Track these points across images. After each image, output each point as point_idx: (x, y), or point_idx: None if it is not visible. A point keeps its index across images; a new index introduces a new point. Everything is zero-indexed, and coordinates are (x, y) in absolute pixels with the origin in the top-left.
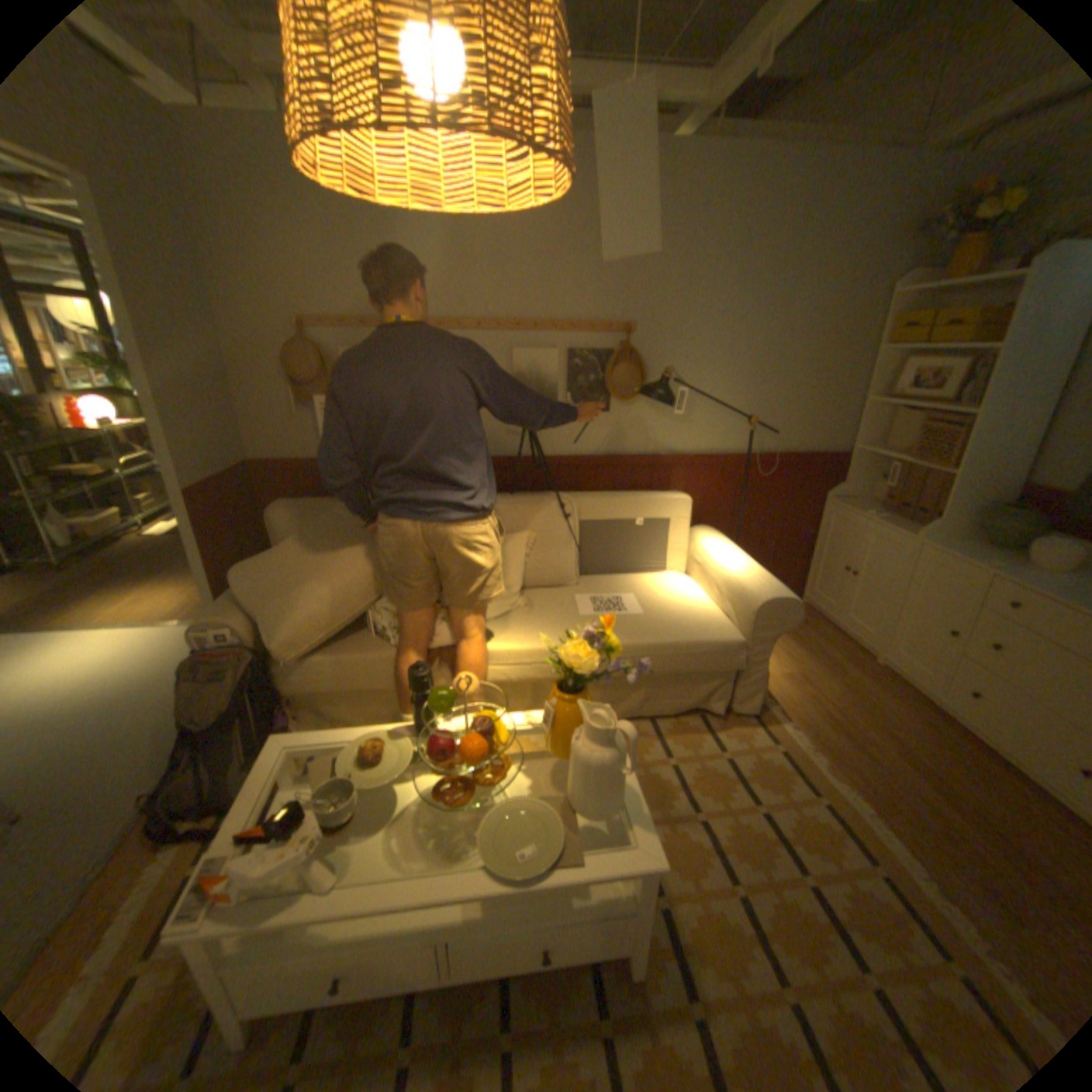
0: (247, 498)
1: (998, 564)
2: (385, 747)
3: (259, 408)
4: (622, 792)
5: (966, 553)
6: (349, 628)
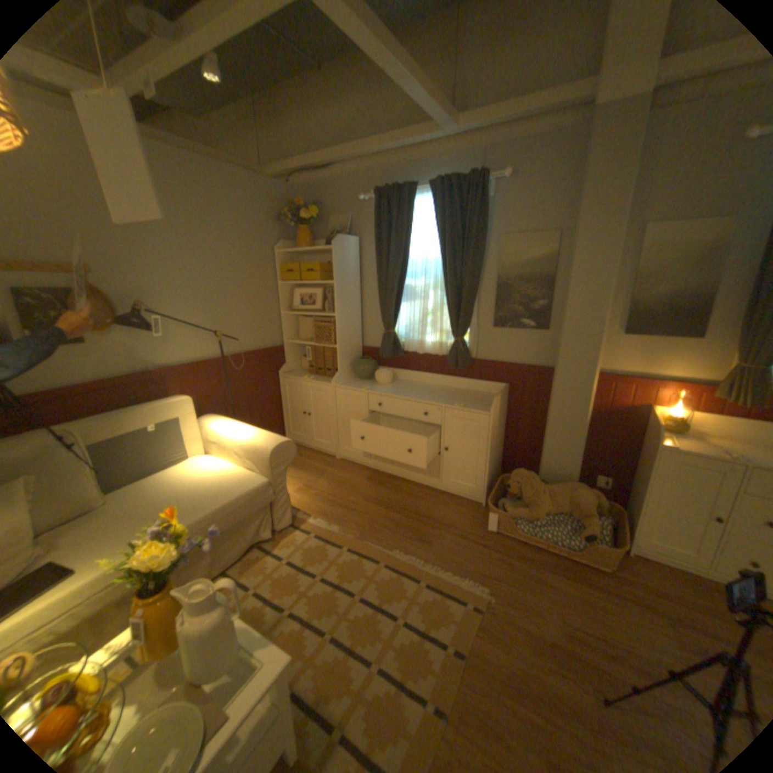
0: None
1: (367, 387)
2: None
3: None
4: (232, 637)
5: (354, 386)
6: None
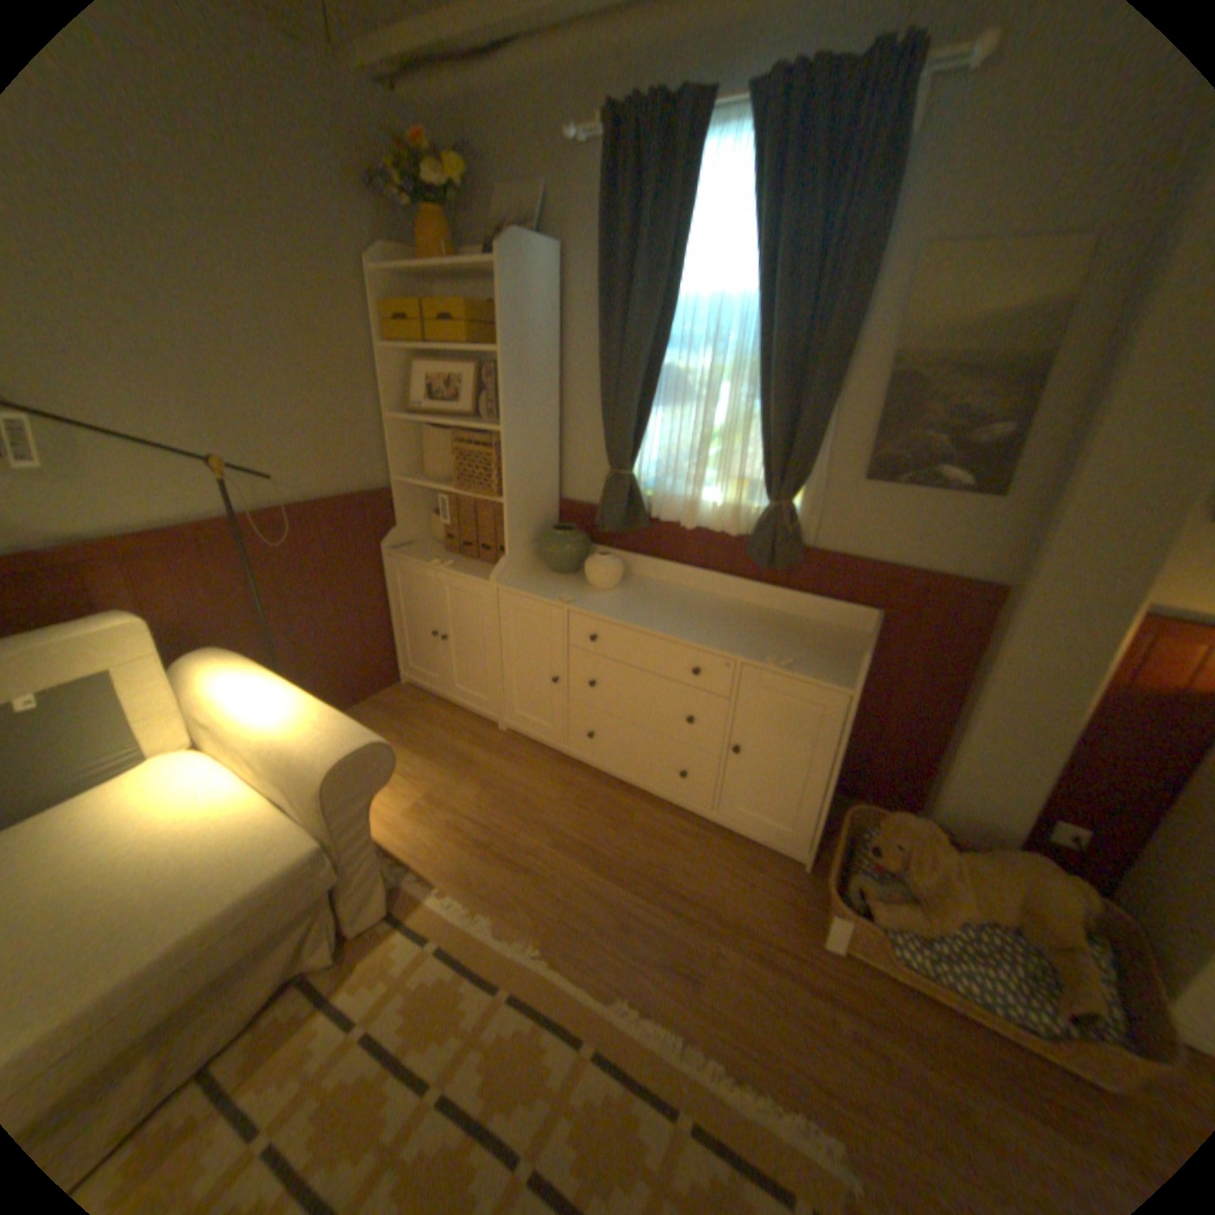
0: None
1: (568, 597)
2: None
3: None
4: None
5: (539, 591)
6: None
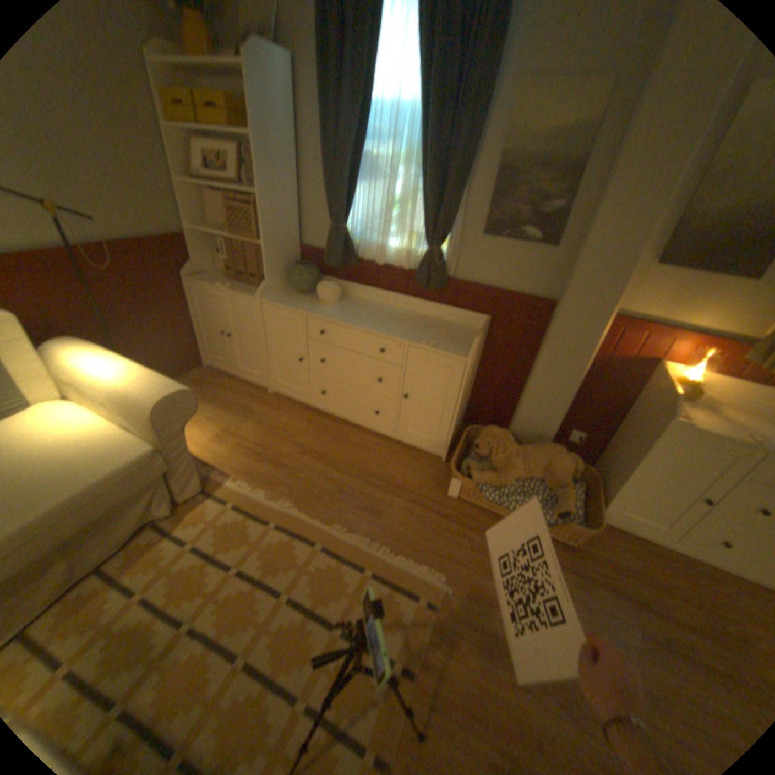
0: None
1: (305, 308)
2: None
3: None
4: None
5: (287, 305)
6: None
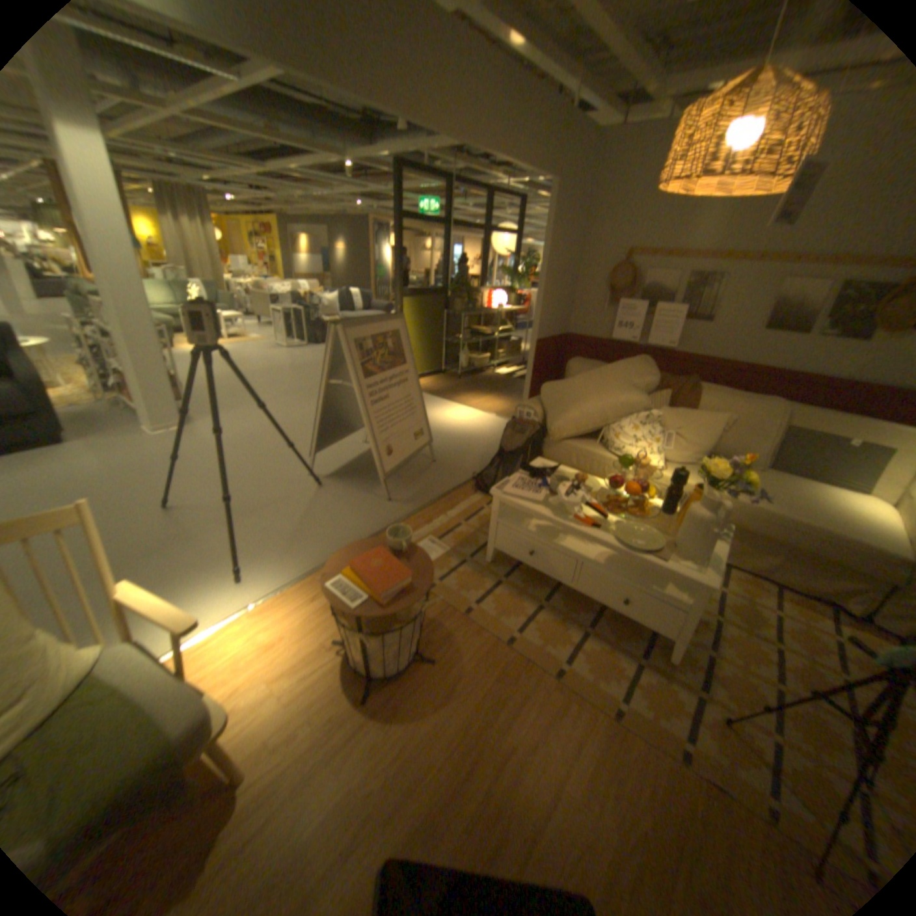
0: (560, 354)
1: None
2: (588, 479)
3: (586, 303)
4: (712, 557)
5: None
6: (587, 436)
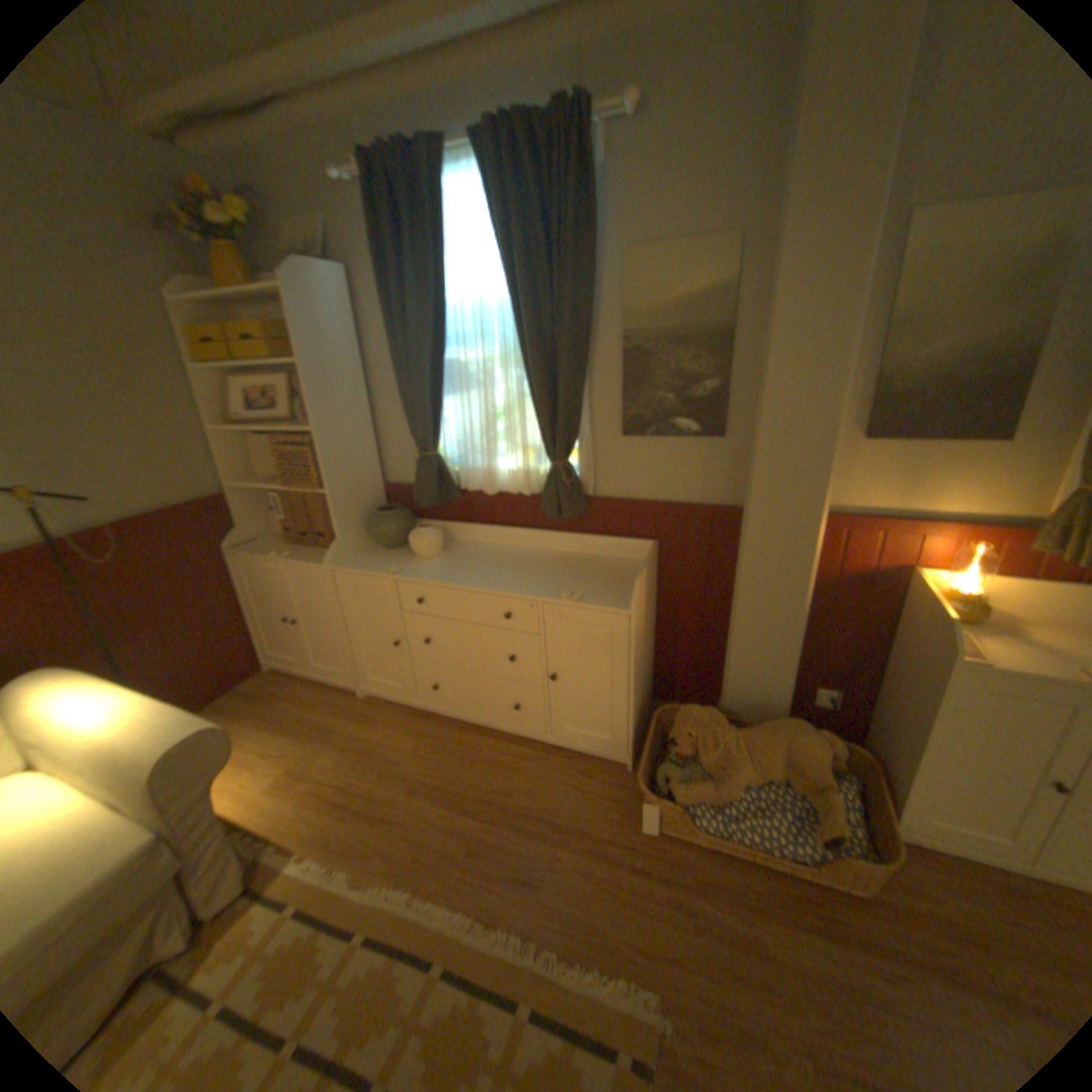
0: None
1: (393, 569)
2: None
3: None
4: None
5: (368, 567)
6: None
